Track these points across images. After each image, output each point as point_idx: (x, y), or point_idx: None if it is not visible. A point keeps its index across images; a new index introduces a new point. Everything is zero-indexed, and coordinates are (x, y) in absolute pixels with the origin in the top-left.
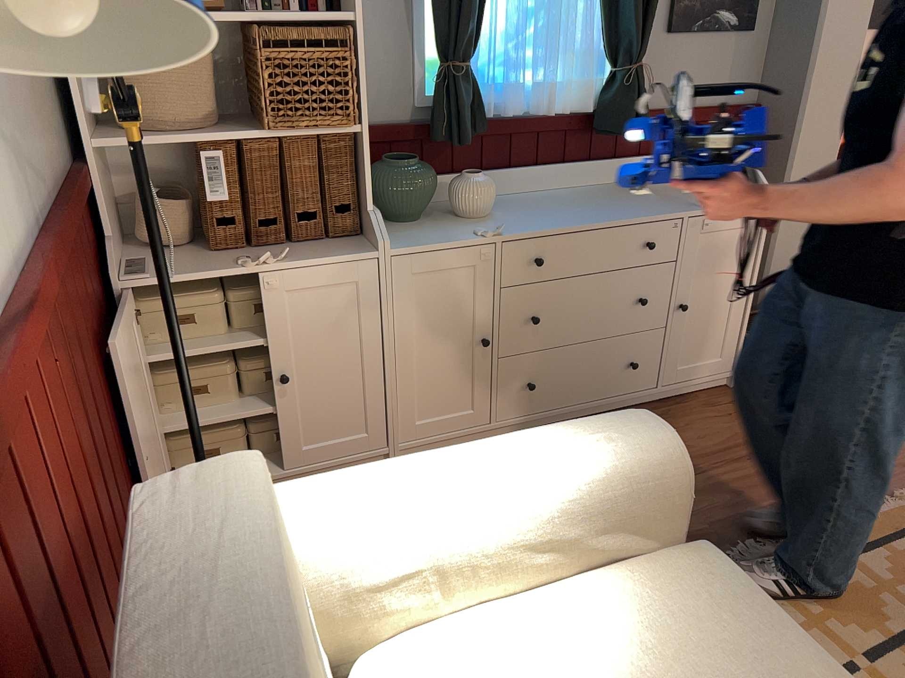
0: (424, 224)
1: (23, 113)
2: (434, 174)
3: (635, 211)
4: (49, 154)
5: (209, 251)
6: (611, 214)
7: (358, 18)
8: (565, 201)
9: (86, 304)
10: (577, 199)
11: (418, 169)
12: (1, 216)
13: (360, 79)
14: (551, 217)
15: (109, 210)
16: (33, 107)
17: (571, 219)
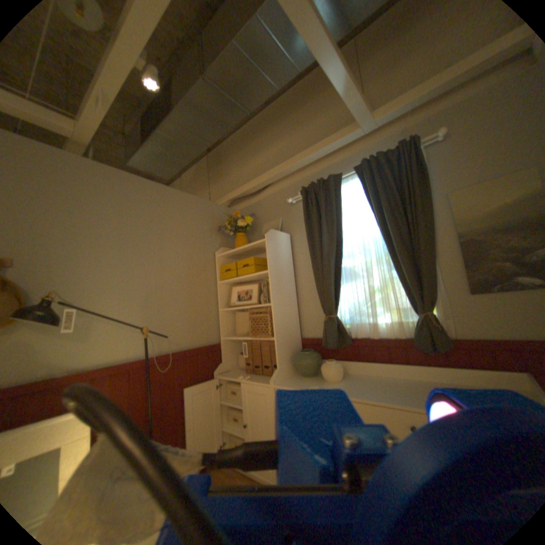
0: (308, 379)
1: (180, 330)
2: (315, 359)
3: (411, 401)
4: (196, 339)
5: (245, 372)
6: (391, 398)
7: (273, 304)
8: (388, 385)
9: (188, 377)
10: (397, 386)
11: (306, 356)
12: (137, 350)
13: (278, 322)
14: (357, 390)
15: (228, 355)
16: (191, 328)
17: (363, 394)
